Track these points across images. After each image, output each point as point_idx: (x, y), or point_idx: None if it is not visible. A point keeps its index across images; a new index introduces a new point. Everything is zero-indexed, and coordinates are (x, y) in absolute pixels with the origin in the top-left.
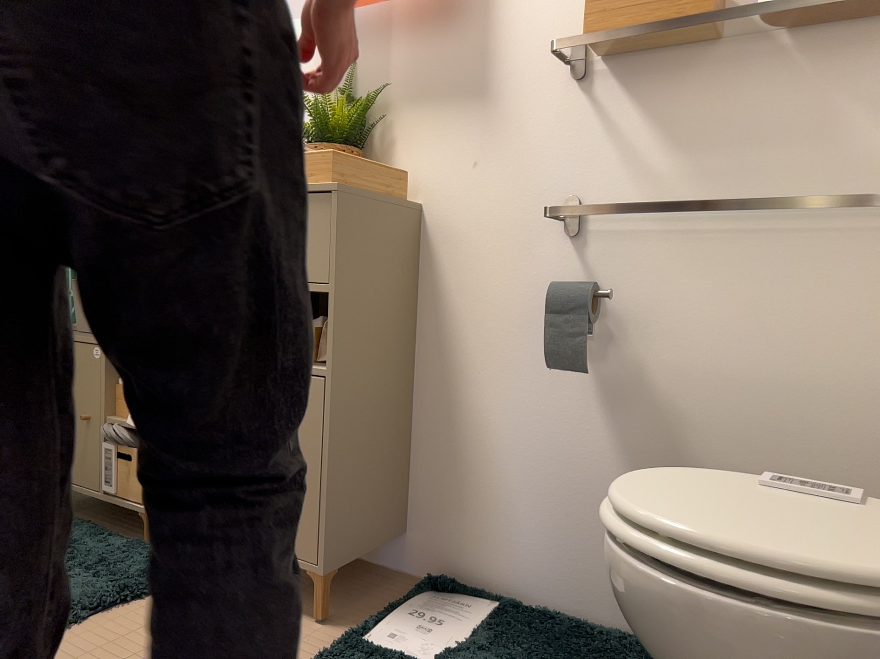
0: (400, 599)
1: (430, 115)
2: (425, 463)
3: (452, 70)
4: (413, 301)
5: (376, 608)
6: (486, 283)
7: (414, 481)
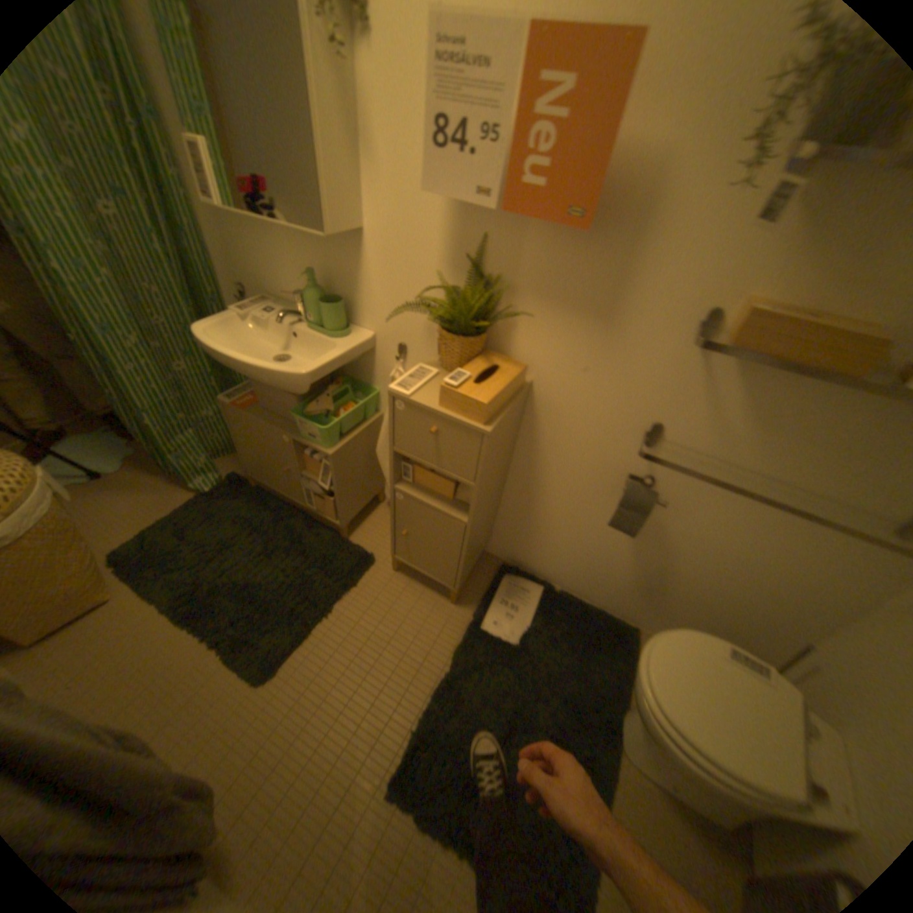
0: (490, 577)
1: (555, 314)
2: (507, 515)
3: (585, 282)
4: (515, 440)
5: (479, 586)
6: (573, 447)
7: (500, 520)
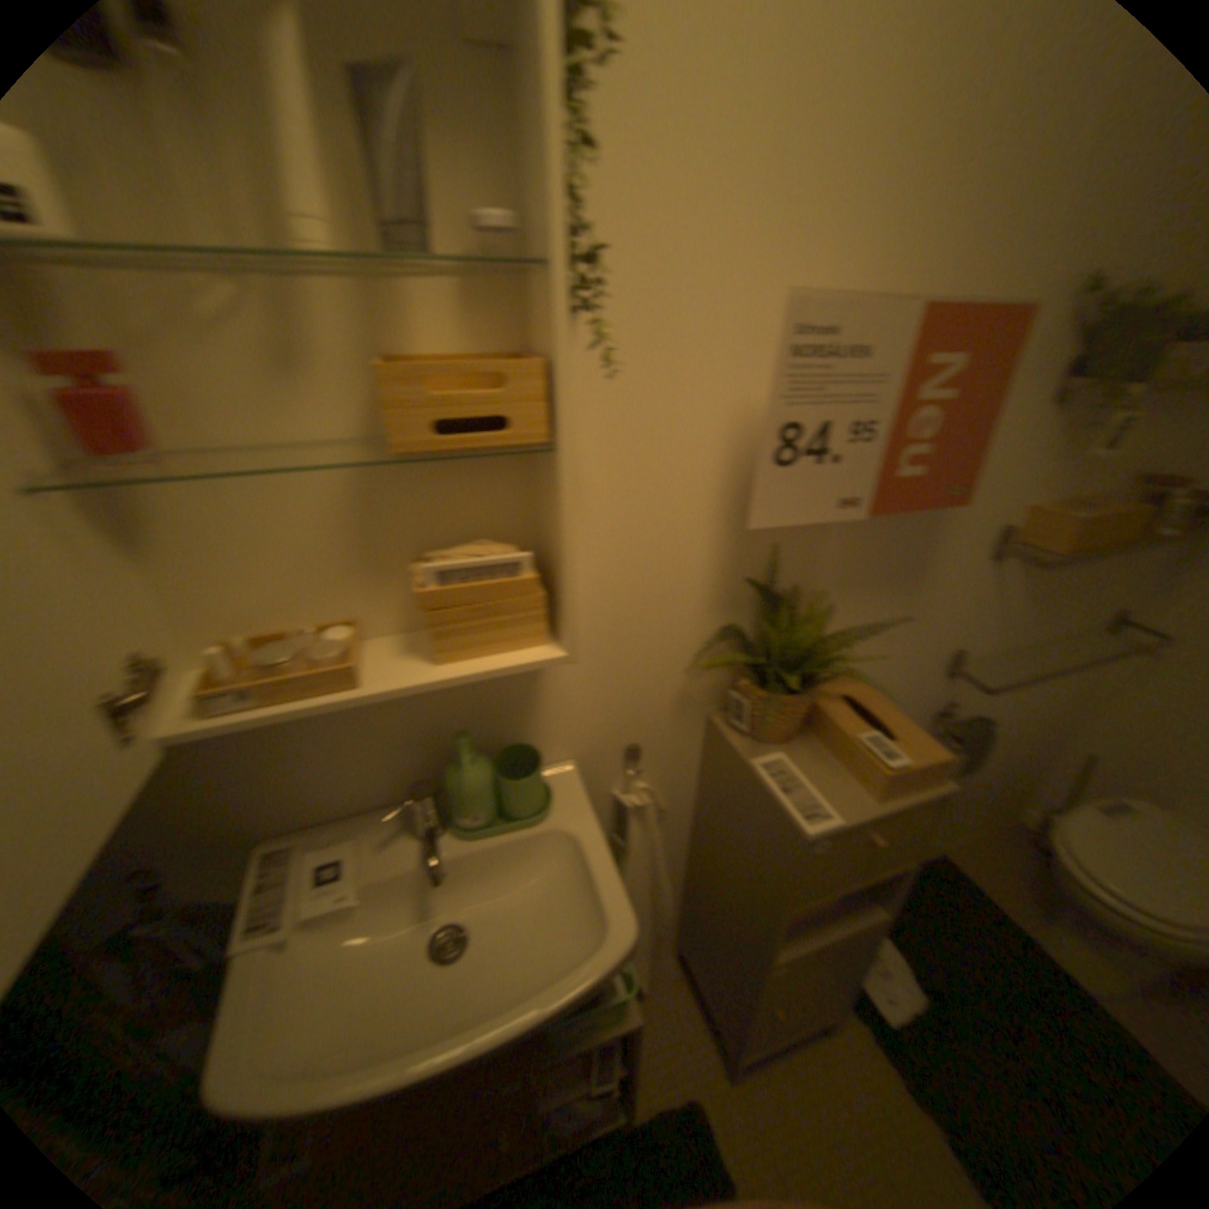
0: None
1: (861, 599)
2: None
3: (894, 551)
4: None
5: None
6: None
7: None
